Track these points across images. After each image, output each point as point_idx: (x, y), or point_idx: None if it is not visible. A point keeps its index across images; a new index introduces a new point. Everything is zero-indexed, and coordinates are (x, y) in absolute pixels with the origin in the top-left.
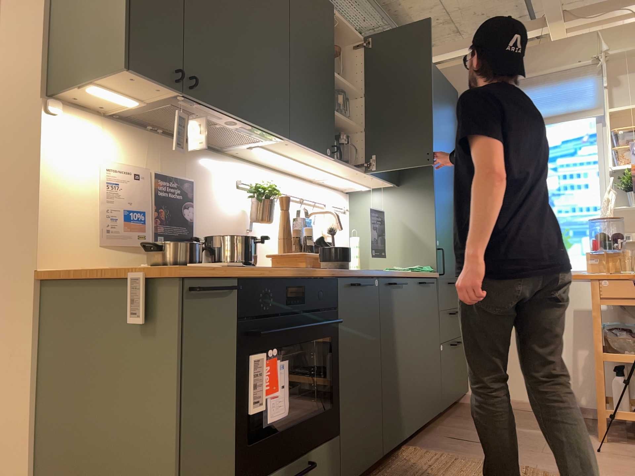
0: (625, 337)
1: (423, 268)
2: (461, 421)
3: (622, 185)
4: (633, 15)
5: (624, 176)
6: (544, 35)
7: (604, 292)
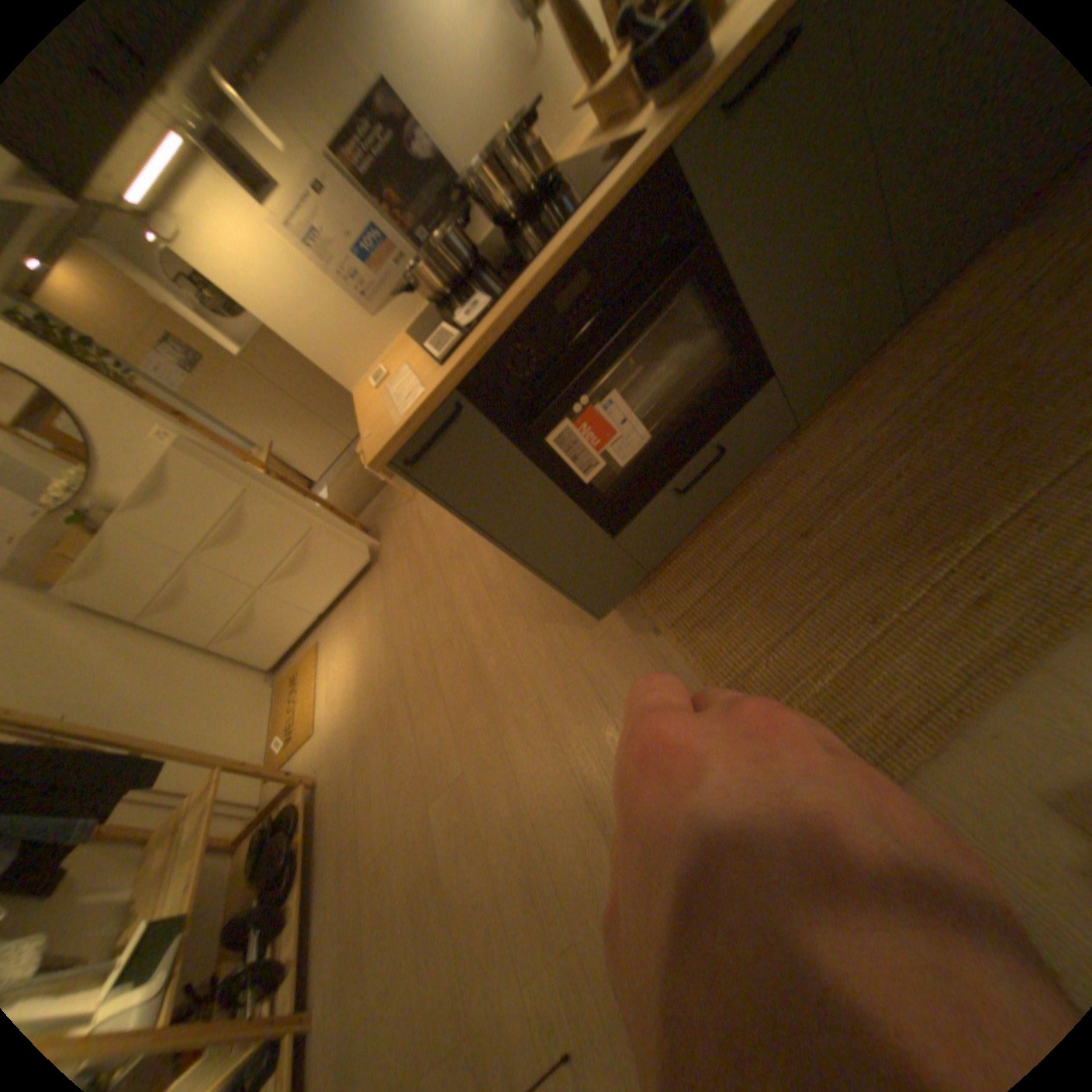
0: None
1: None
2: None
3: None
4: None
5: None
6: None
7: None
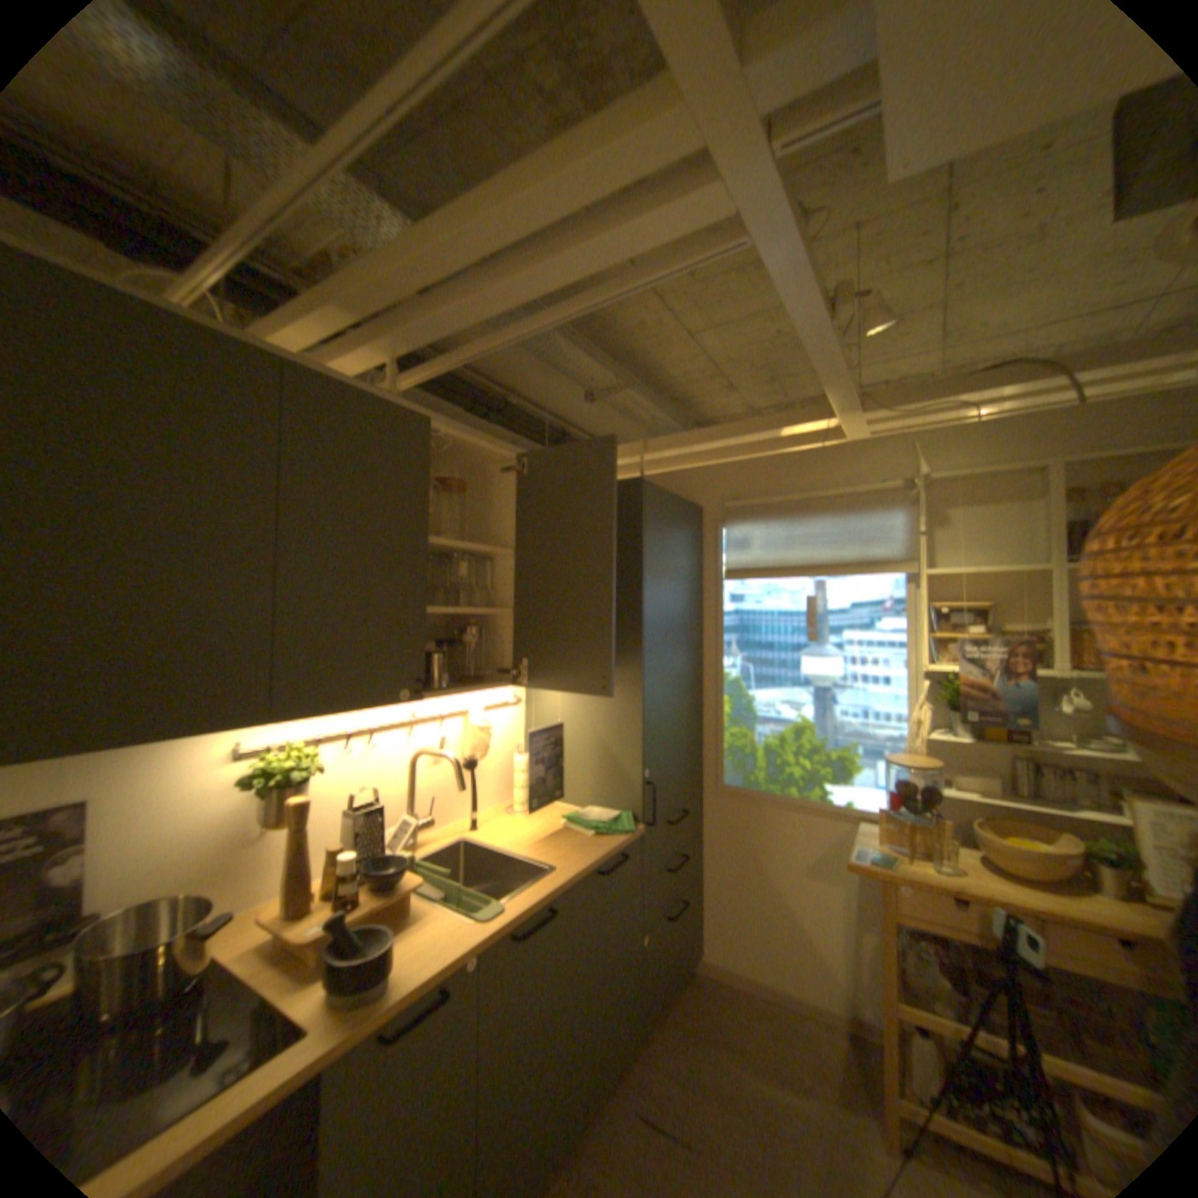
0: (937, 975)
1: (616, 826)
2: (674, 1046)
3: (944, 696)
4: (978, 409)
5: (949, 677)
6: (834, 427)
7: (904, 907)
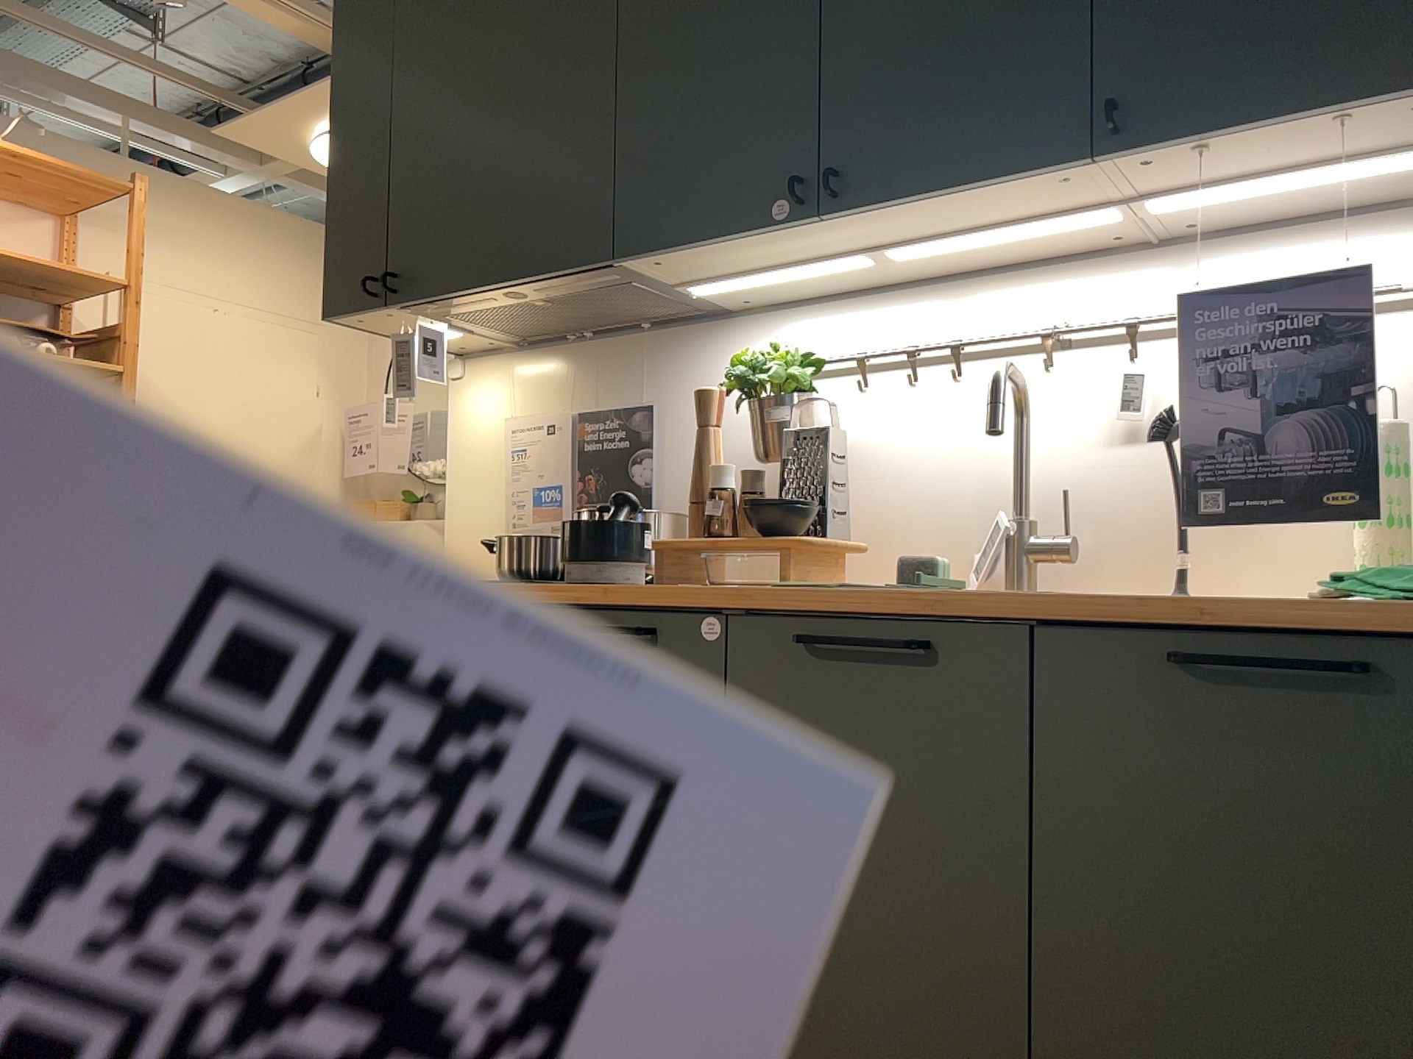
0: None
1: None
2: None
3: None
4: None
5: None
6: None
7: None
